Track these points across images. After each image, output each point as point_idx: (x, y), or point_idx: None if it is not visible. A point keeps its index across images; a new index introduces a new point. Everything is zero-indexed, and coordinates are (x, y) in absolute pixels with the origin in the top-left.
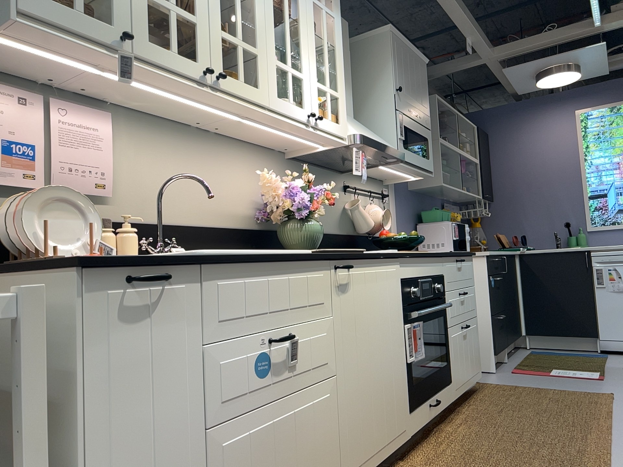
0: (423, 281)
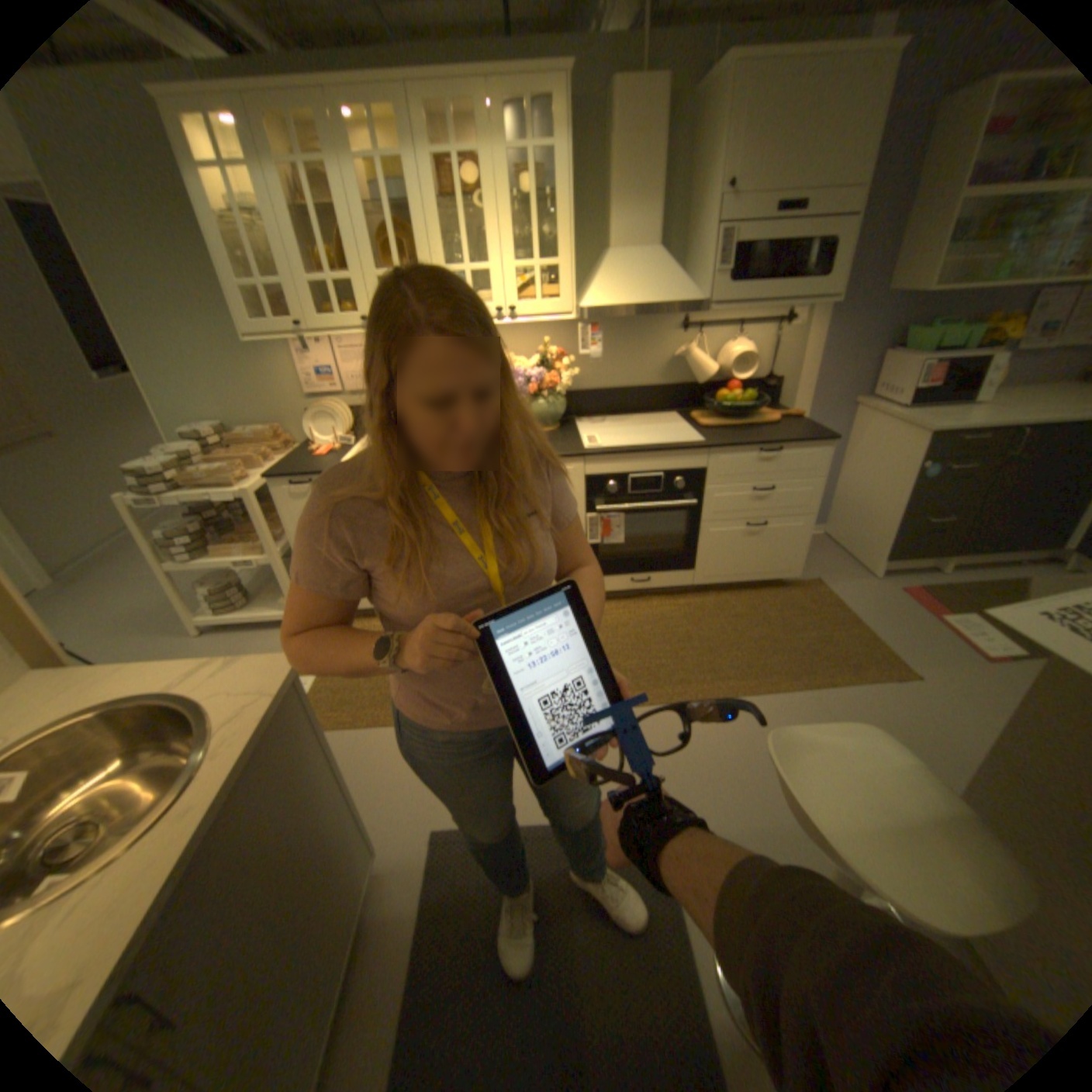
0: (643, 476)
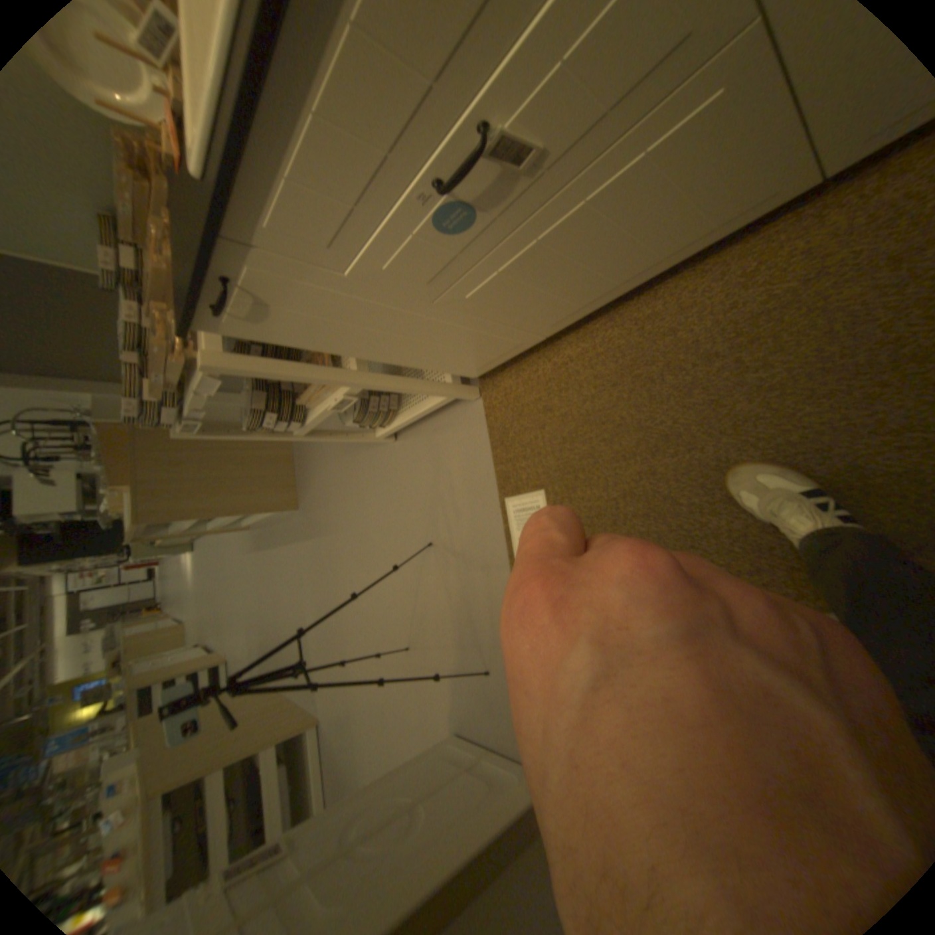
0: None
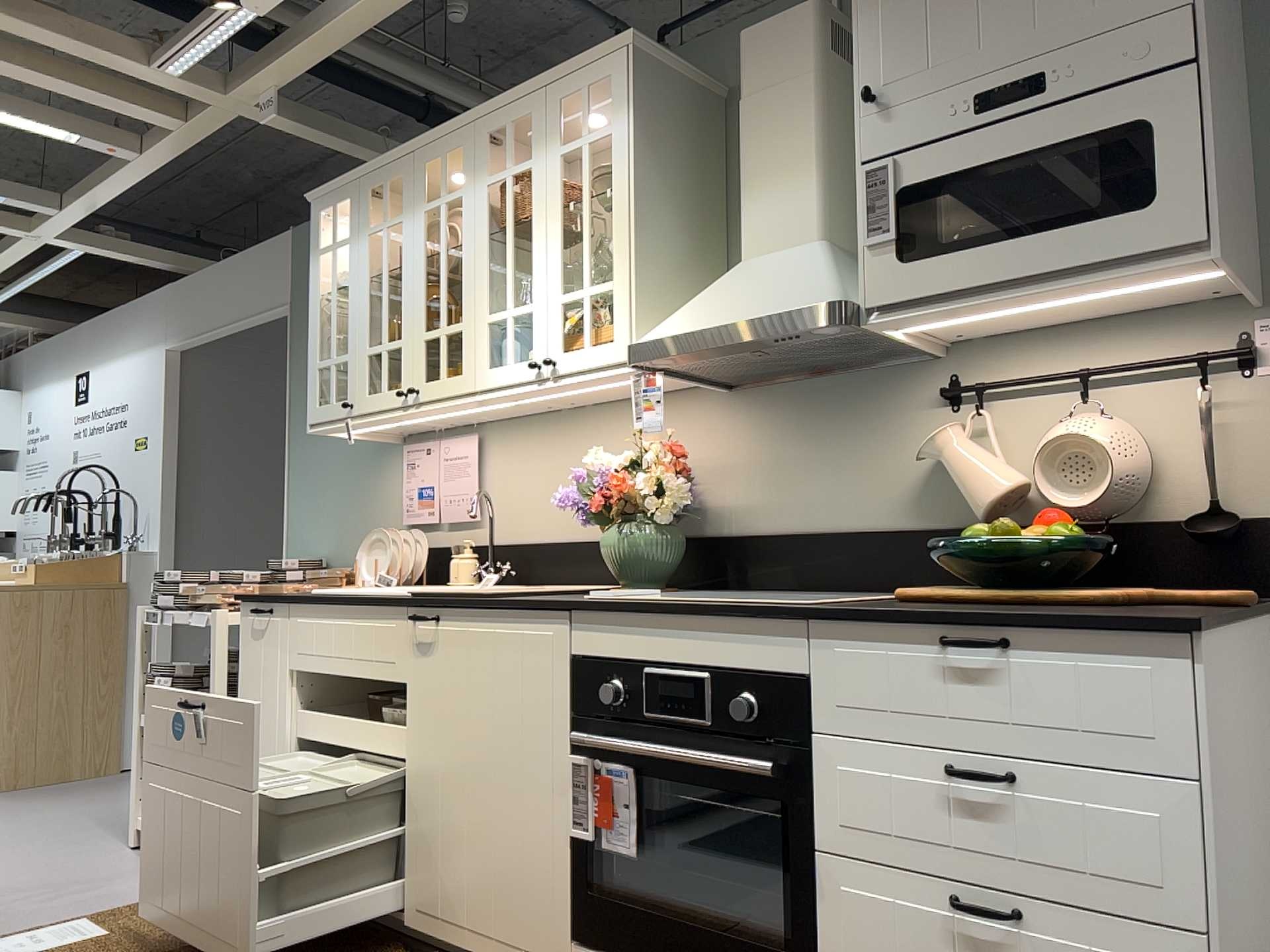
0: (672, 675)
